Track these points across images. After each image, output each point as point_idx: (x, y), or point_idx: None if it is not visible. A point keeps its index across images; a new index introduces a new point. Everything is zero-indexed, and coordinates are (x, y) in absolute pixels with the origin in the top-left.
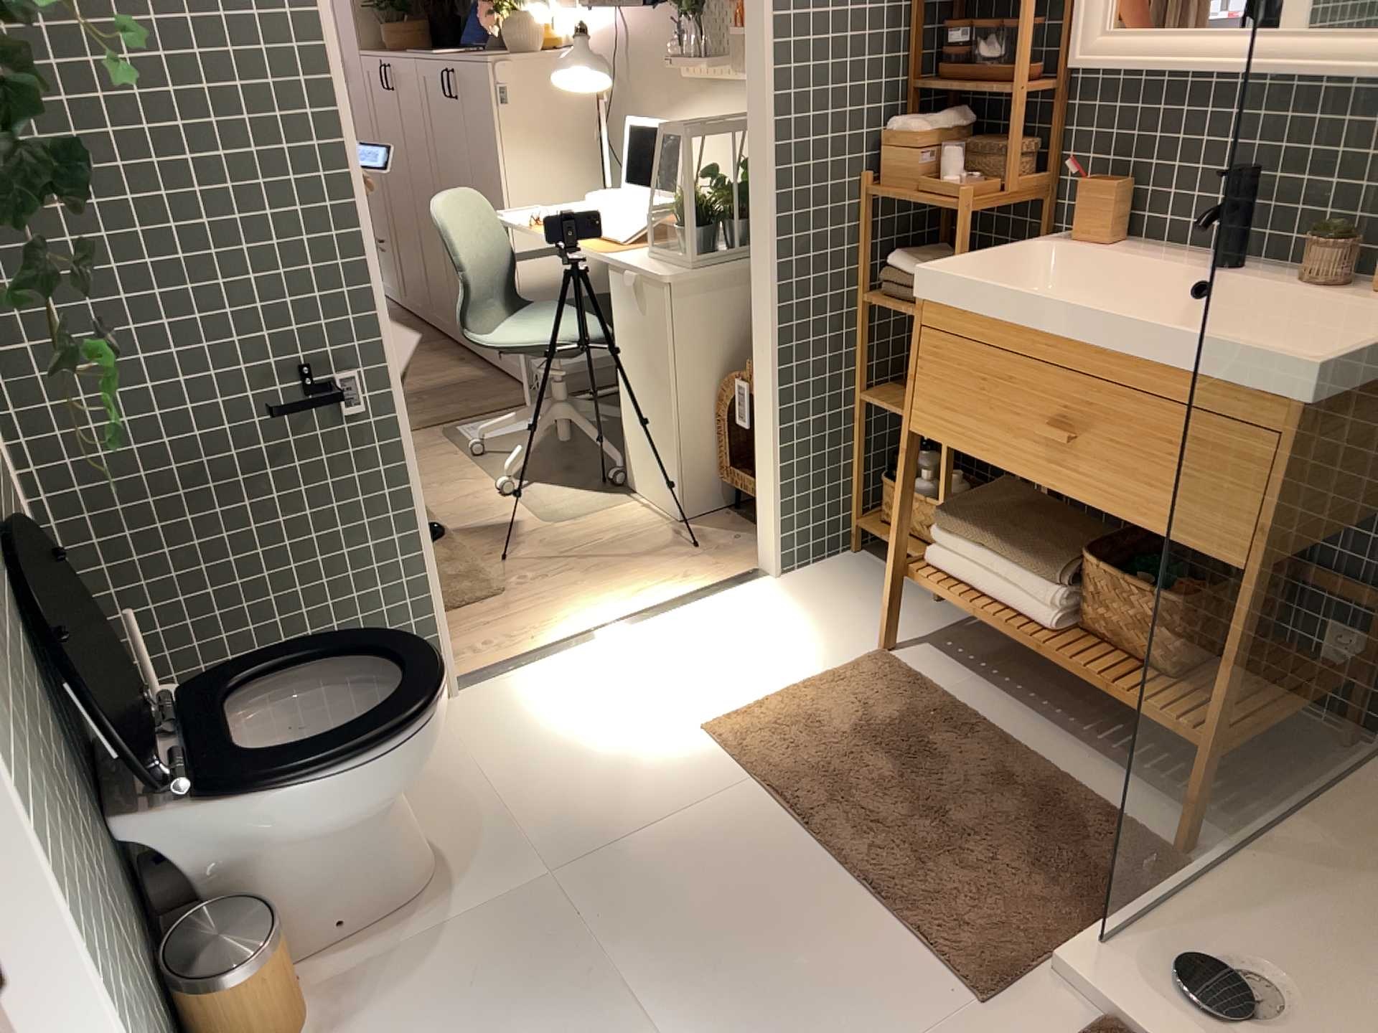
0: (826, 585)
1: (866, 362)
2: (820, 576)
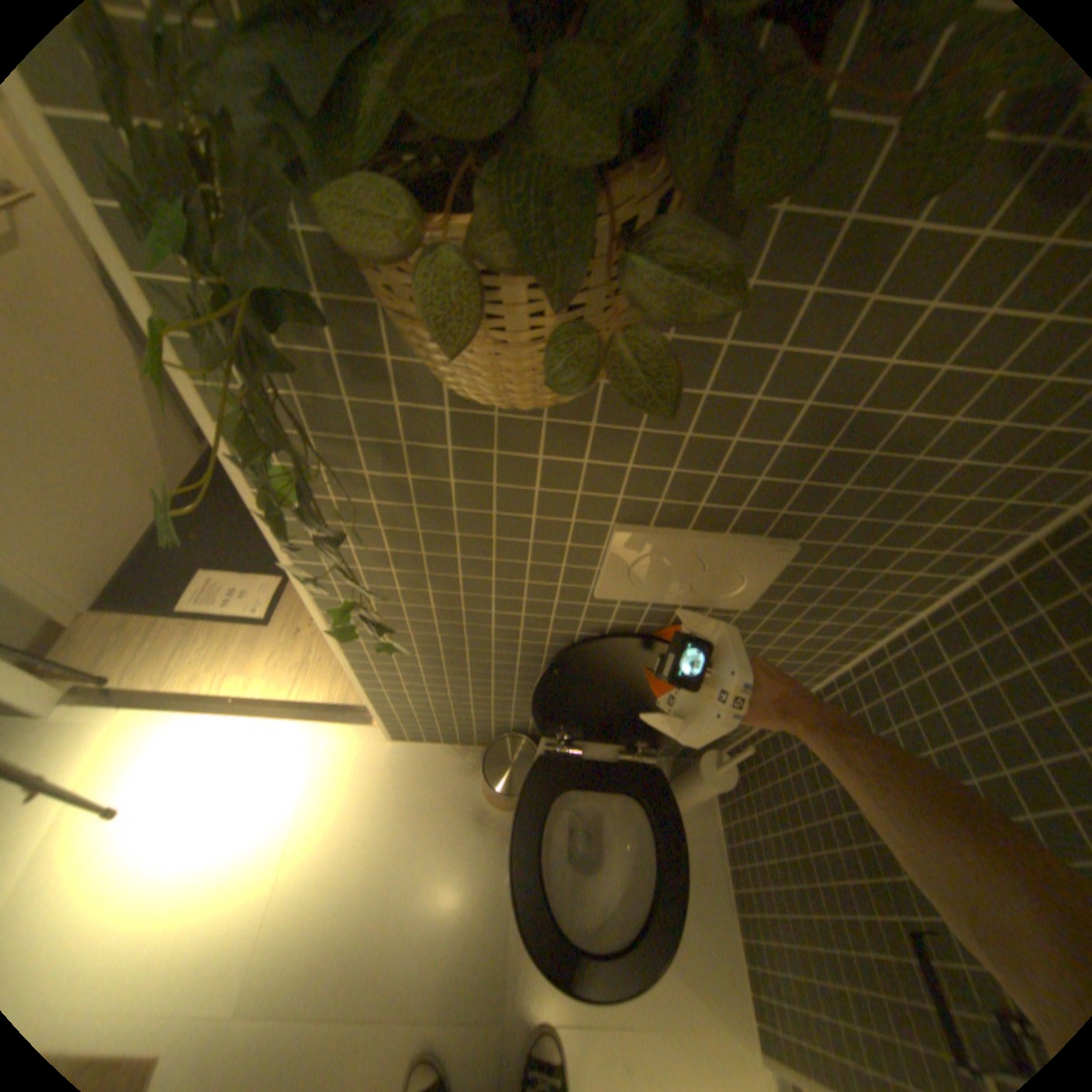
0: None
1: None
2: None
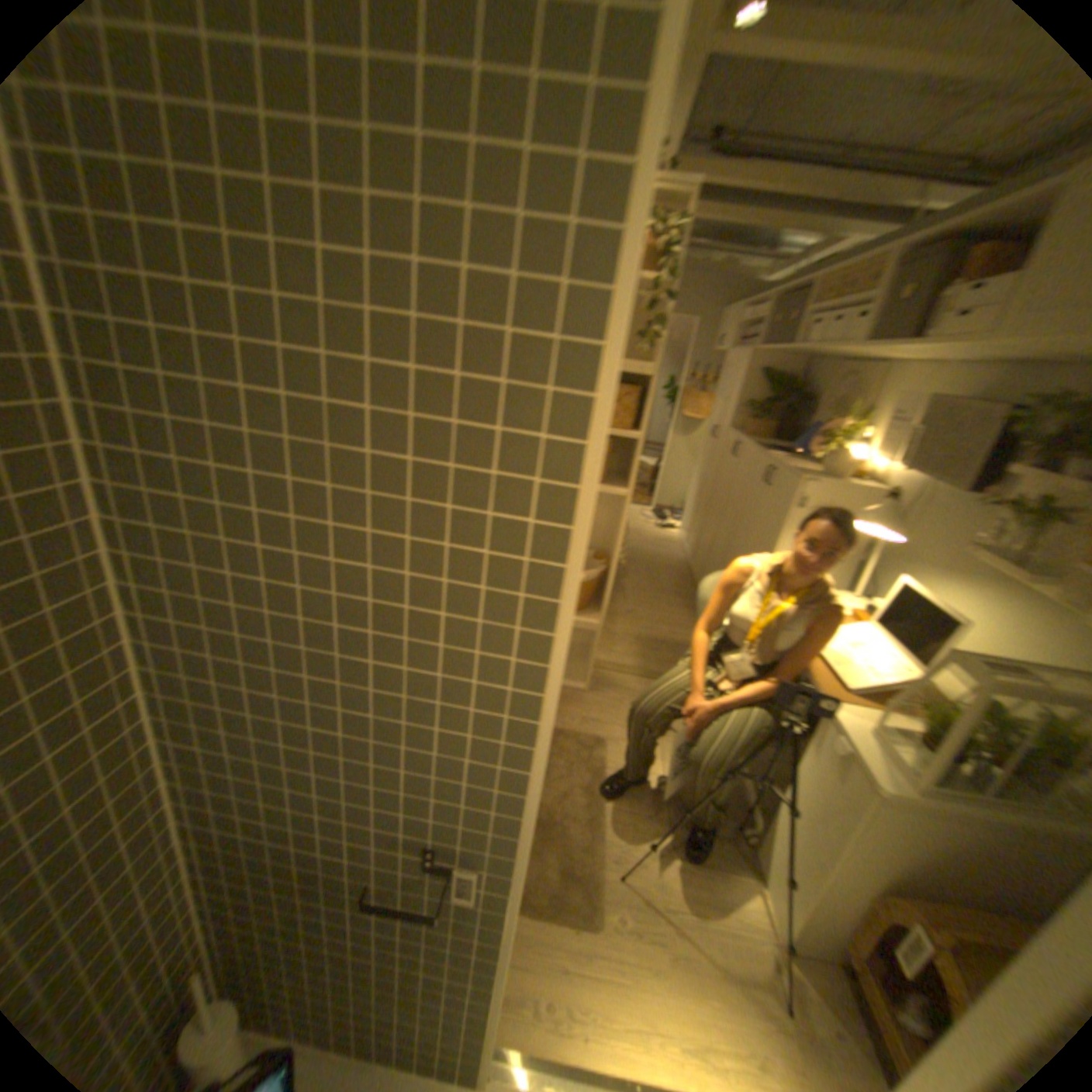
0: None
1: None
2: None
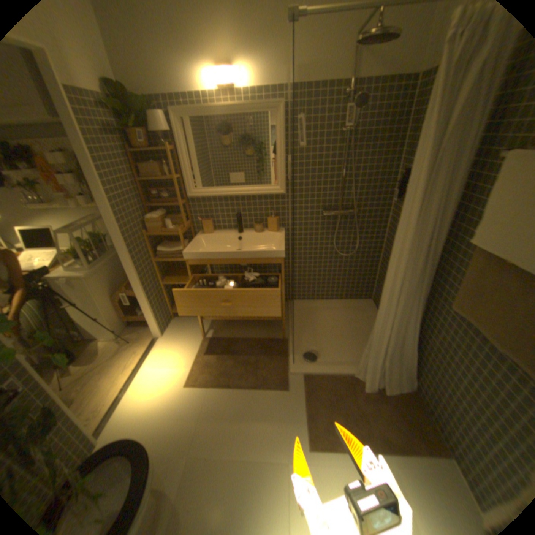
0: (175, 332)
1: (161, 276)
2: (171, 330)
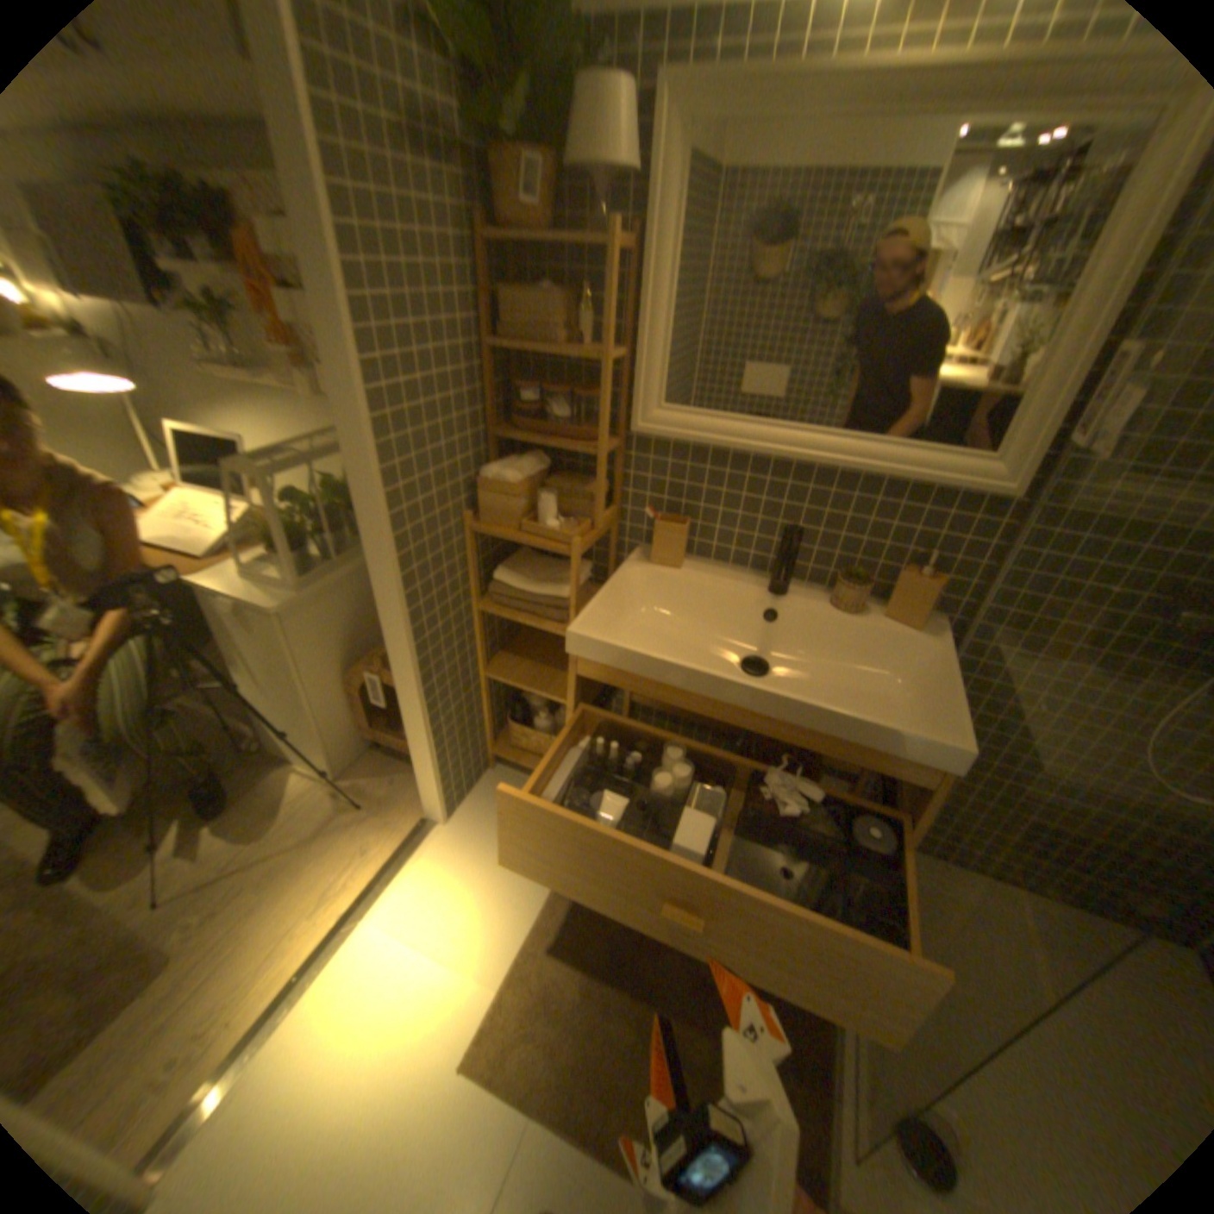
0: (485, 817)
1: (487, 653)
2: (477, 807)
